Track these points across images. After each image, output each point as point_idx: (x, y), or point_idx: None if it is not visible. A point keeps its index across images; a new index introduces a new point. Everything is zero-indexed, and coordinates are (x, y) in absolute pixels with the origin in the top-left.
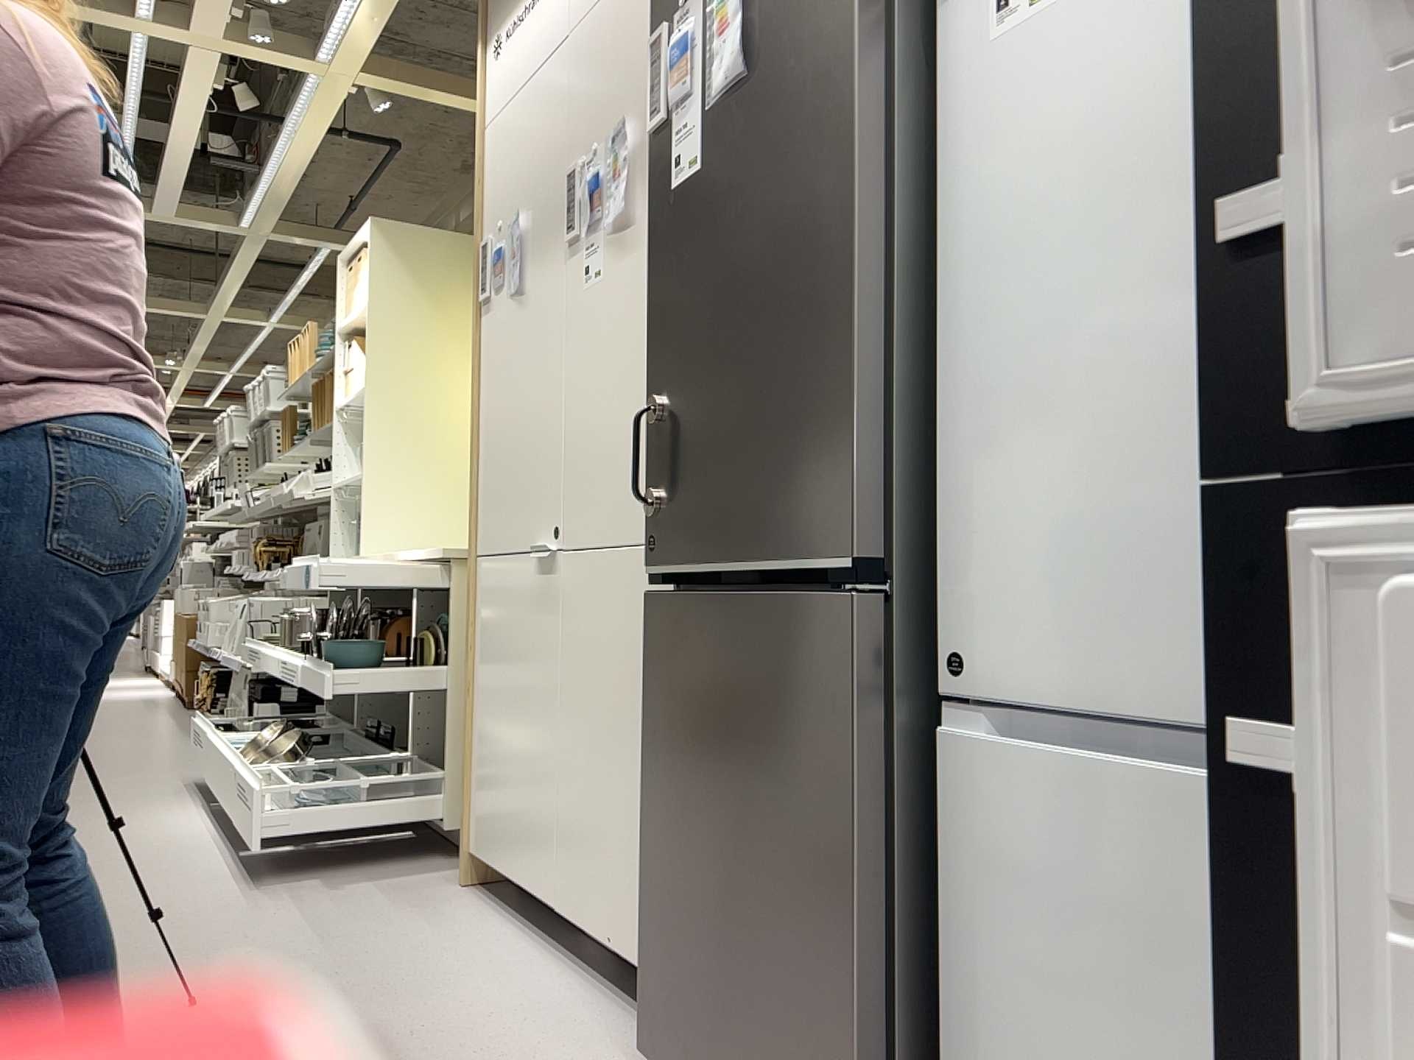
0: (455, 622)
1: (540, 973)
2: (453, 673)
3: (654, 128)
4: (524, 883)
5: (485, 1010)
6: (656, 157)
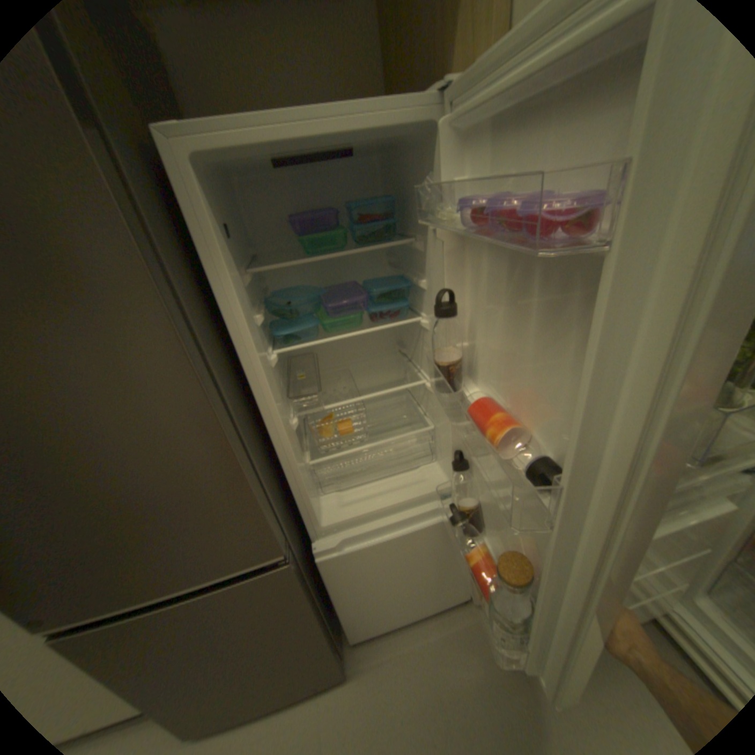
0: None
1: None
2: None
3: None
4: None
5: None
6: None
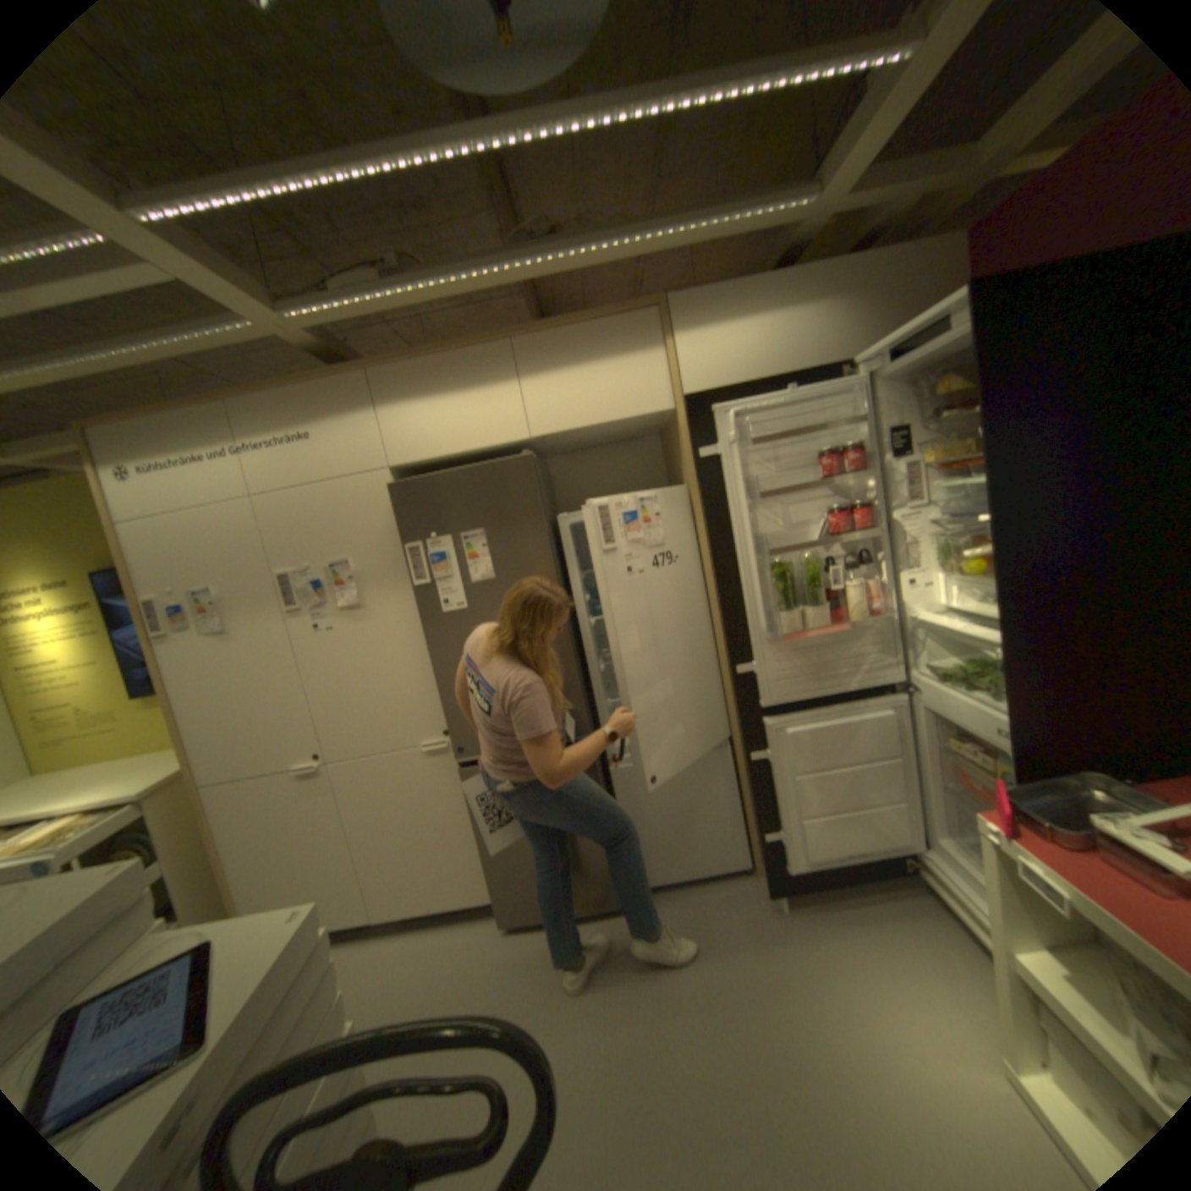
0: (157, 832)
1: (386, 951)
2: (165, 863)
3: (420, 584)
4: (329, 928)
5: (399, 977)
6: (422, 596)
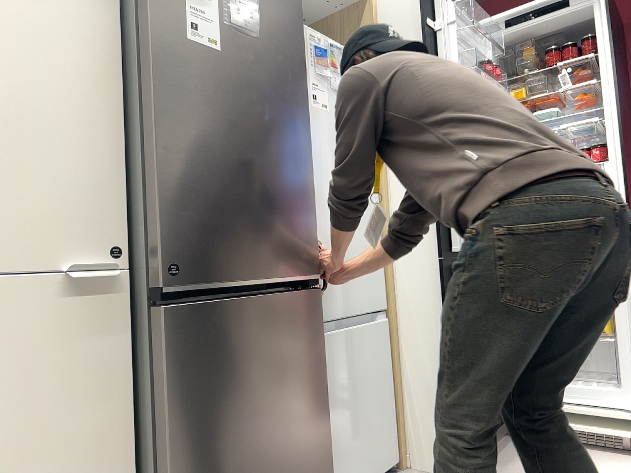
0: None
1: None
2: None
3: None
4: None
5: None
6: None
